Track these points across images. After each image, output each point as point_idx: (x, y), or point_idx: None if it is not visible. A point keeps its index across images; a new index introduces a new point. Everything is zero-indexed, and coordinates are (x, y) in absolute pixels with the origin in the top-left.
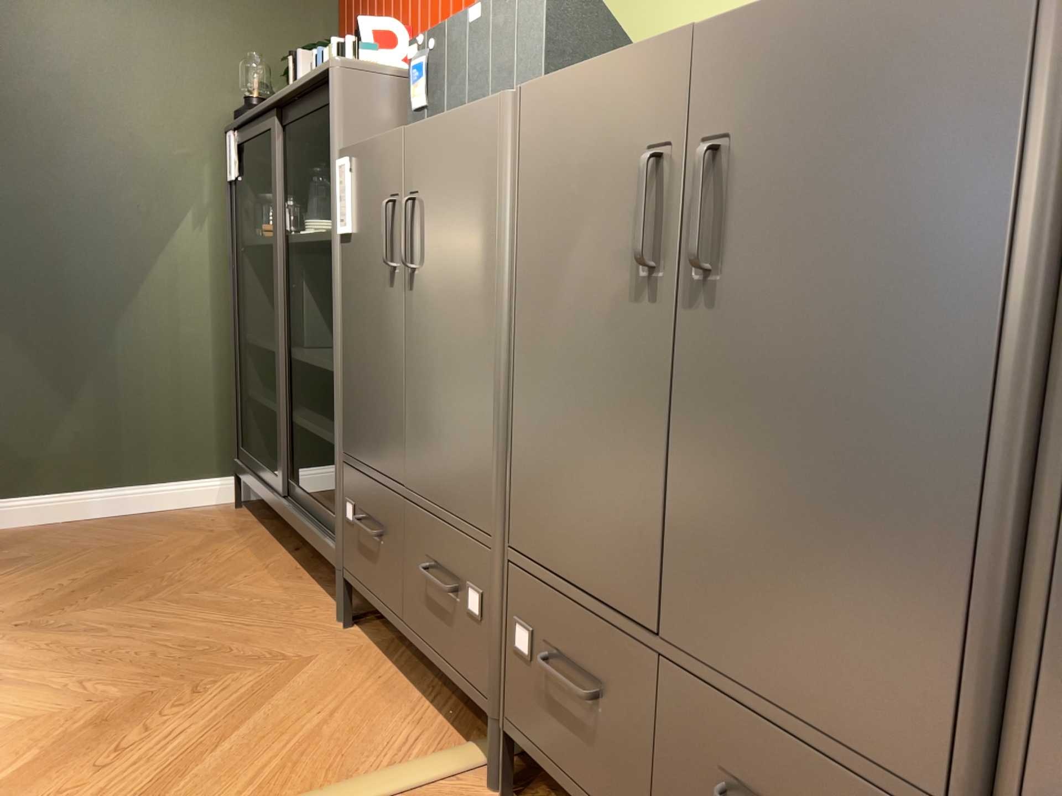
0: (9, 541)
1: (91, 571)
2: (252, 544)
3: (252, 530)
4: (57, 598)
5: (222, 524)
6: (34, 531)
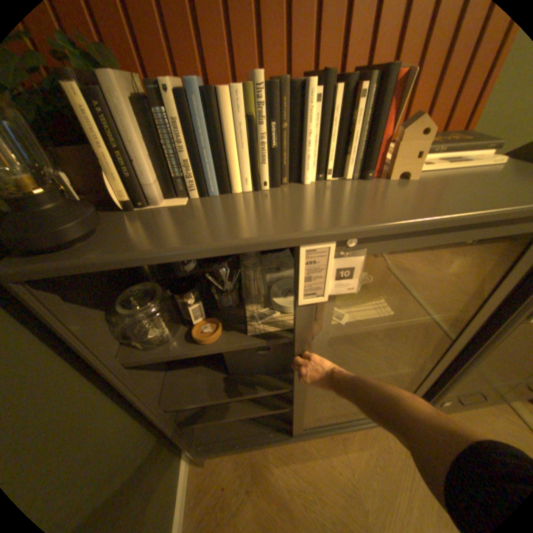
0: None
1: None
2: (282, 463)
3: (255, 459)
4: None
5: (234, 482)
6: None
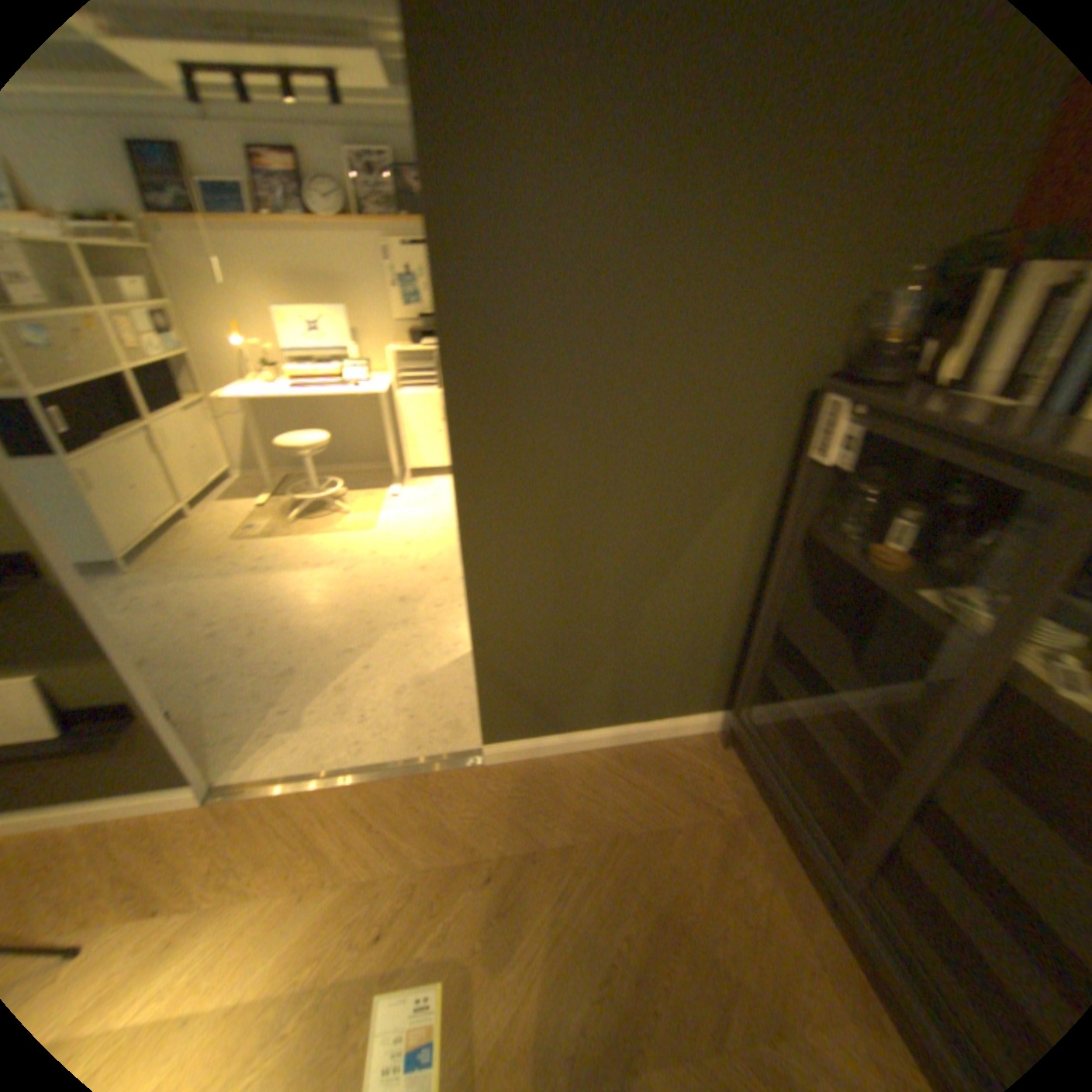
0: (546, 794)
1: (639, 915)
2: (778, 871)
3: (763, 823)
4: (627, 1004)
5: (725, 793)
6: (561, 770)
